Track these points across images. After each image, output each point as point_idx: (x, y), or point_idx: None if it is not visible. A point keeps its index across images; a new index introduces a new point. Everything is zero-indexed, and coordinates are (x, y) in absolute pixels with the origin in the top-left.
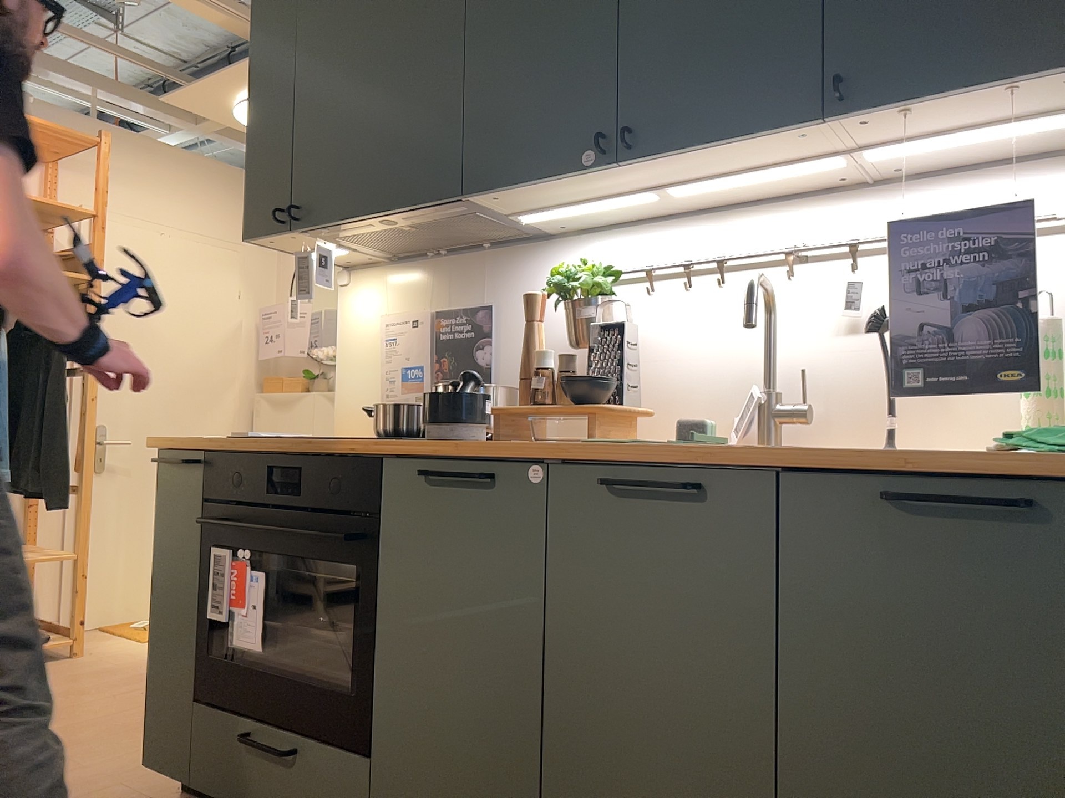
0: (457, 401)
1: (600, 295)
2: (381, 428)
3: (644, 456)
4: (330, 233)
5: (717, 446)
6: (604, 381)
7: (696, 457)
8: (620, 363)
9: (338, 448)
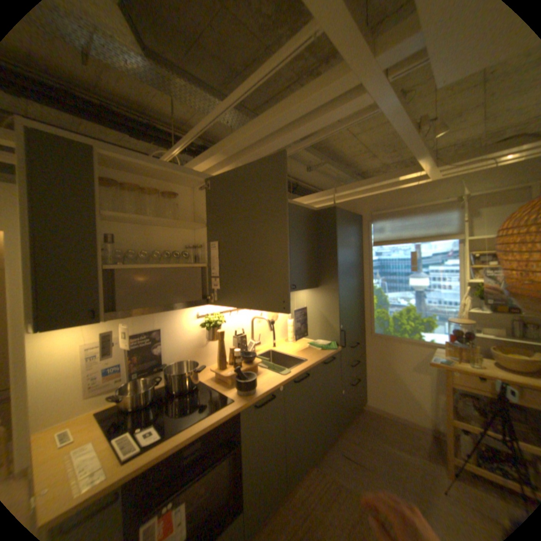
0: (254, 380)
1: (218, 324)
2: (138, 405)
3: (297, 373)
4: (121, 318)
5: (302, 365)
6: (251, 354)
7: (307, 369)
8: (243, 346)
9: (218, 419)
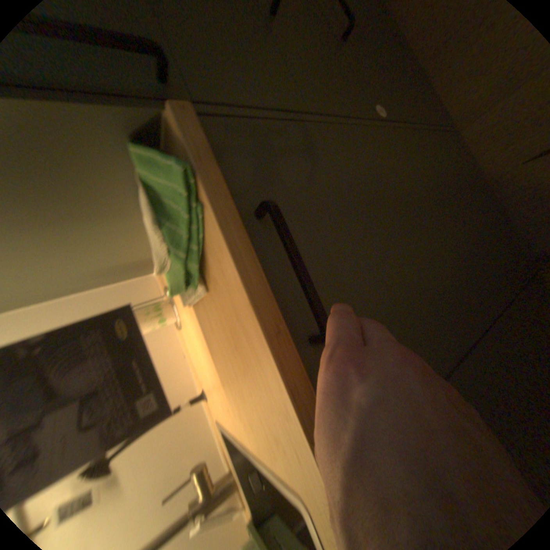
0: None
1: None
2: None
3: None
4: None
5: None
6: None
7: None
8: None
9: None
